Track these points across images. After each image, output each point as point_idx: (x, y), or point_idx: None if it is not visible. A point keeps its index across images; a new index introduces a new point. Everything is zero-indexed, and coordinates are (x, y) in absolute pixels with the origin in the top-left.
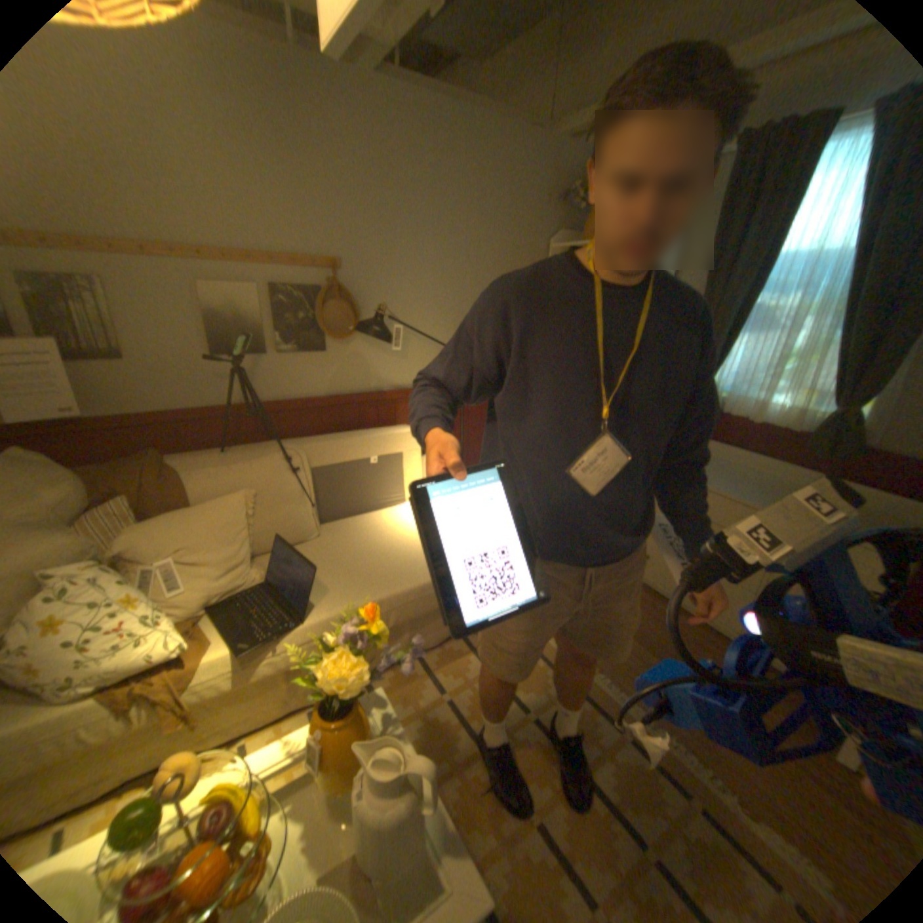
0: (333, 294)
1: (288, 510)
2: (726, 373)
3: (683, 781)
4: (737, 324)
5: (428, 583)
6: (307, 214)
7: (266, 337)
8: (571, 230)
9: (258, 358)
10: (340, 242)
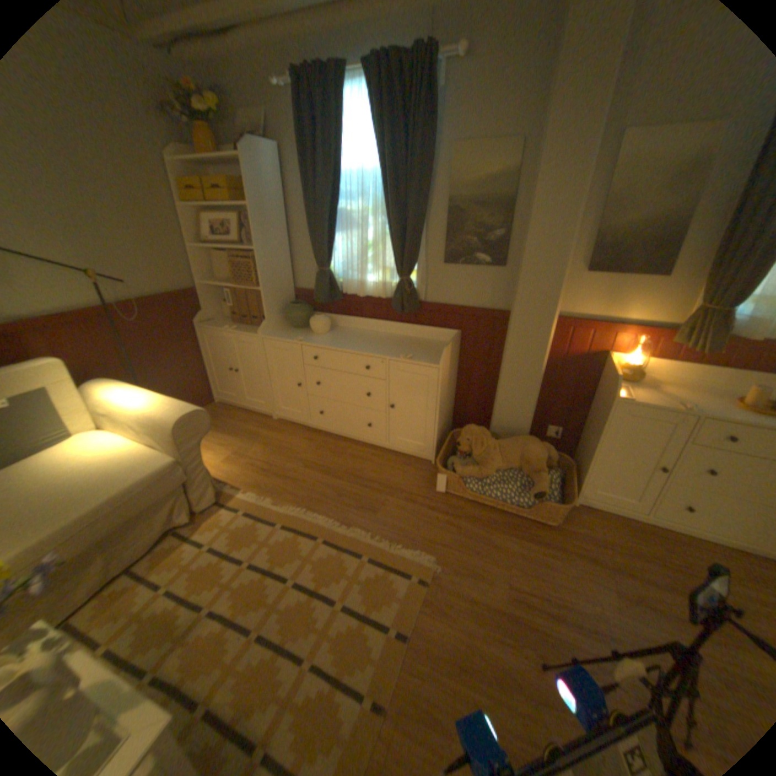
0: None
1: None
2: (337, 264)
3: (355, 549)
4: (333, 226)
5: (102, 502)
6: None
7: None
8: (185, 144)
9: None
10: None
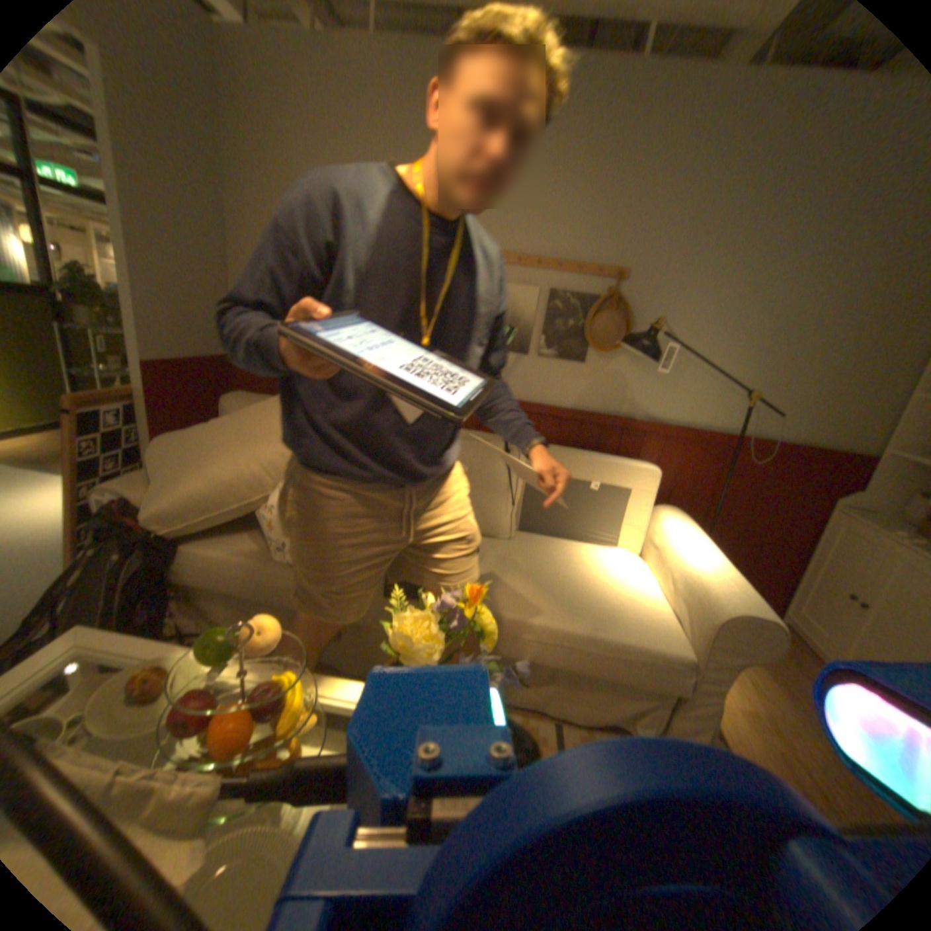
0: (610, 304)
1: (488, 499)
2: None
3: None
4: None
5: (594, 638)
6: (608, 222)
7: (532, 338)
8: None
9: (518, 357)
10: (635, 250)
